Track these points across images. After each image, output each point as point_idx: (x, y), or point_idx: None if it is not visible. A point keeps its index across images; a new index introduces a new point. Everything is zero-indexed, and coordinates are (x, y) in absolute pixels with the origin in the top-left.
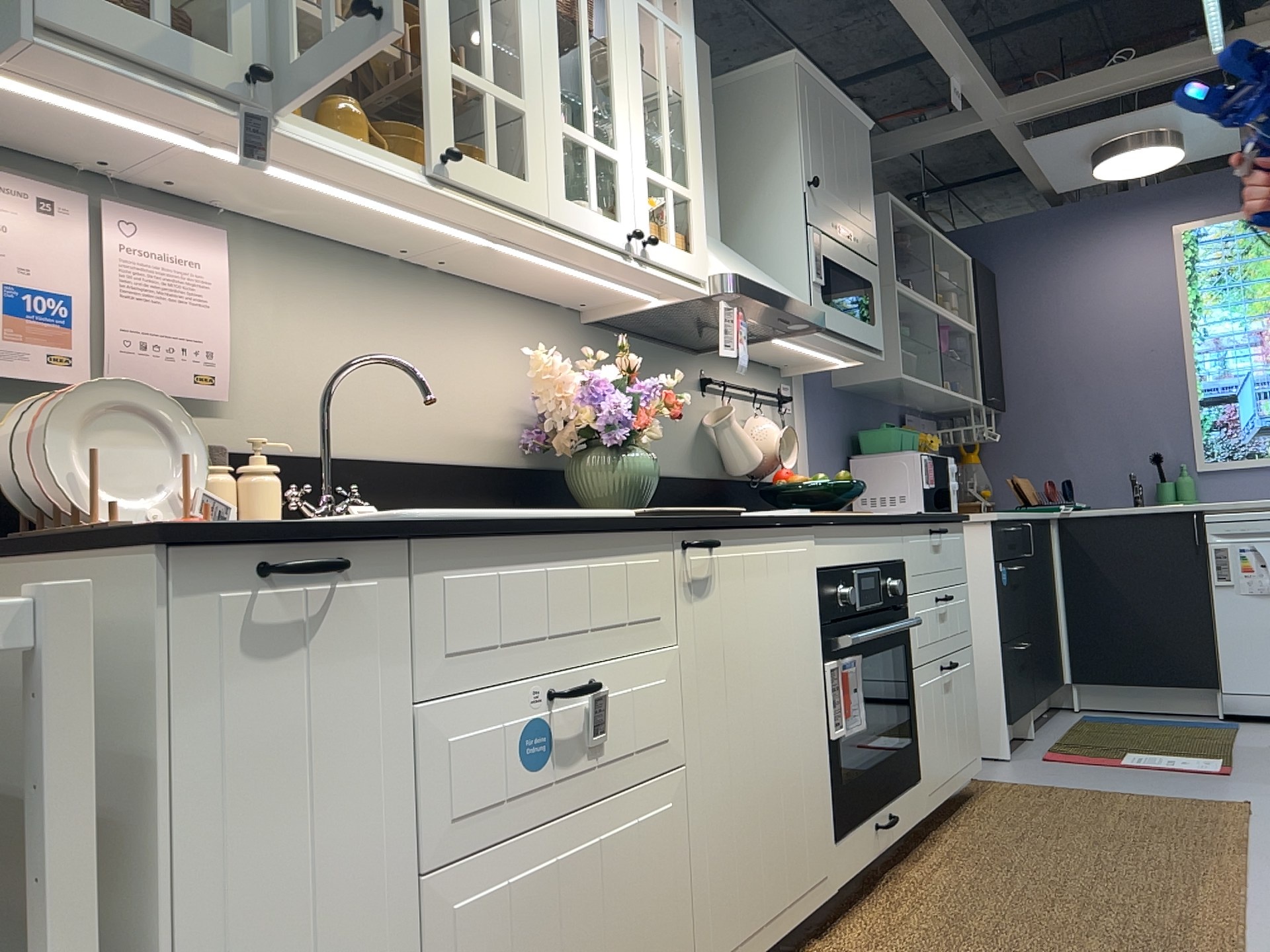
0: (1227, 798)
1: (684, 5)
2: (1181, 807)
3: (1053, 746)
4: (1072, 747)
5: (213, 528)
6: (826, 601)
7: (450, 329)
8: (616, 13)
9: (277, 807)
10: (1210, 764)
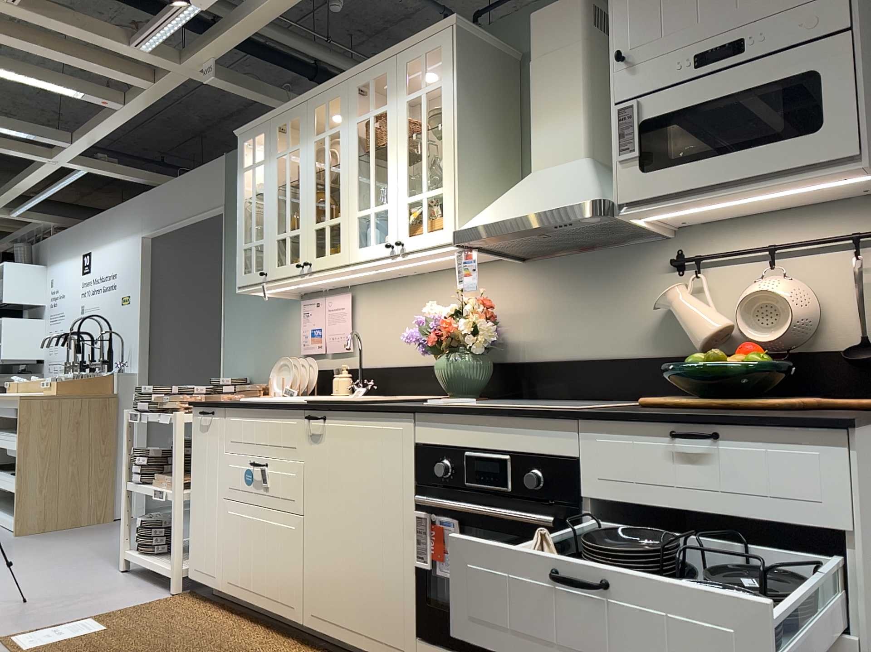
0: None
1: (442, 63)
2: None
3: None
4: None
5: (195, 403)
6: (422, 468)
7: (433, 298)
8: (390, 124)
9: (203, 465)
10: None
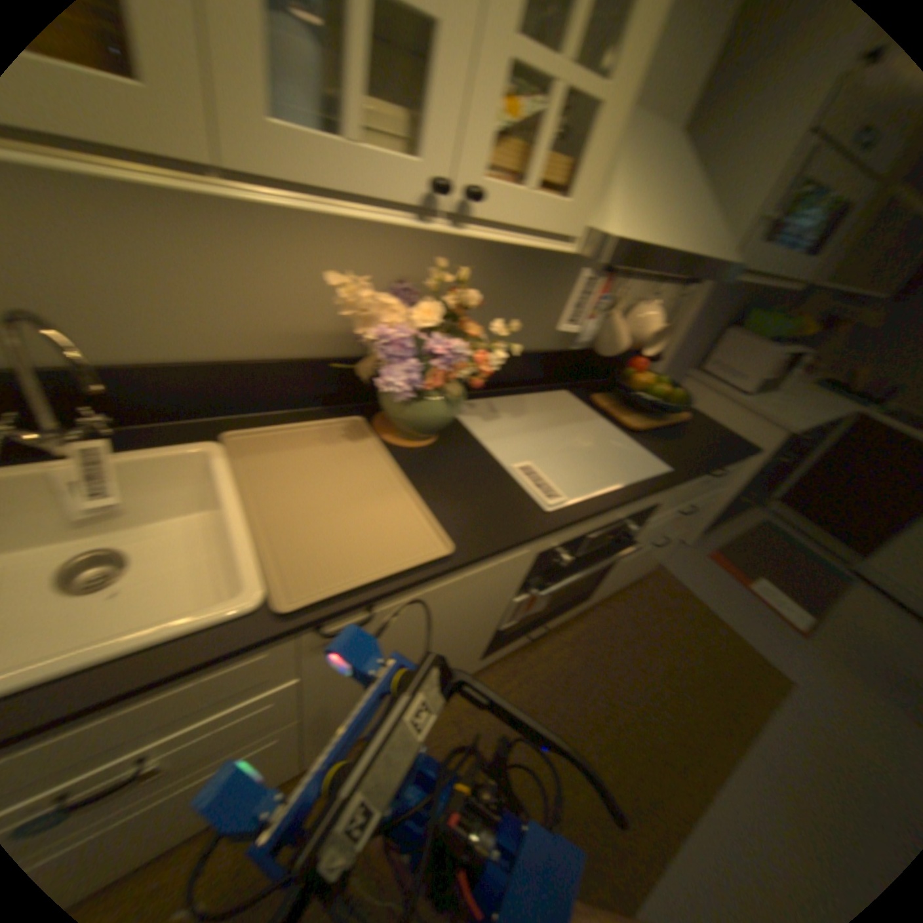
0: (789, 673)
1: None
2: (752, 668)
3: (727, 547)
4: (737, 555)
5: None
6: (541, 568)
7: (272, 222)
8: None
9: None
10: (806, 625)
